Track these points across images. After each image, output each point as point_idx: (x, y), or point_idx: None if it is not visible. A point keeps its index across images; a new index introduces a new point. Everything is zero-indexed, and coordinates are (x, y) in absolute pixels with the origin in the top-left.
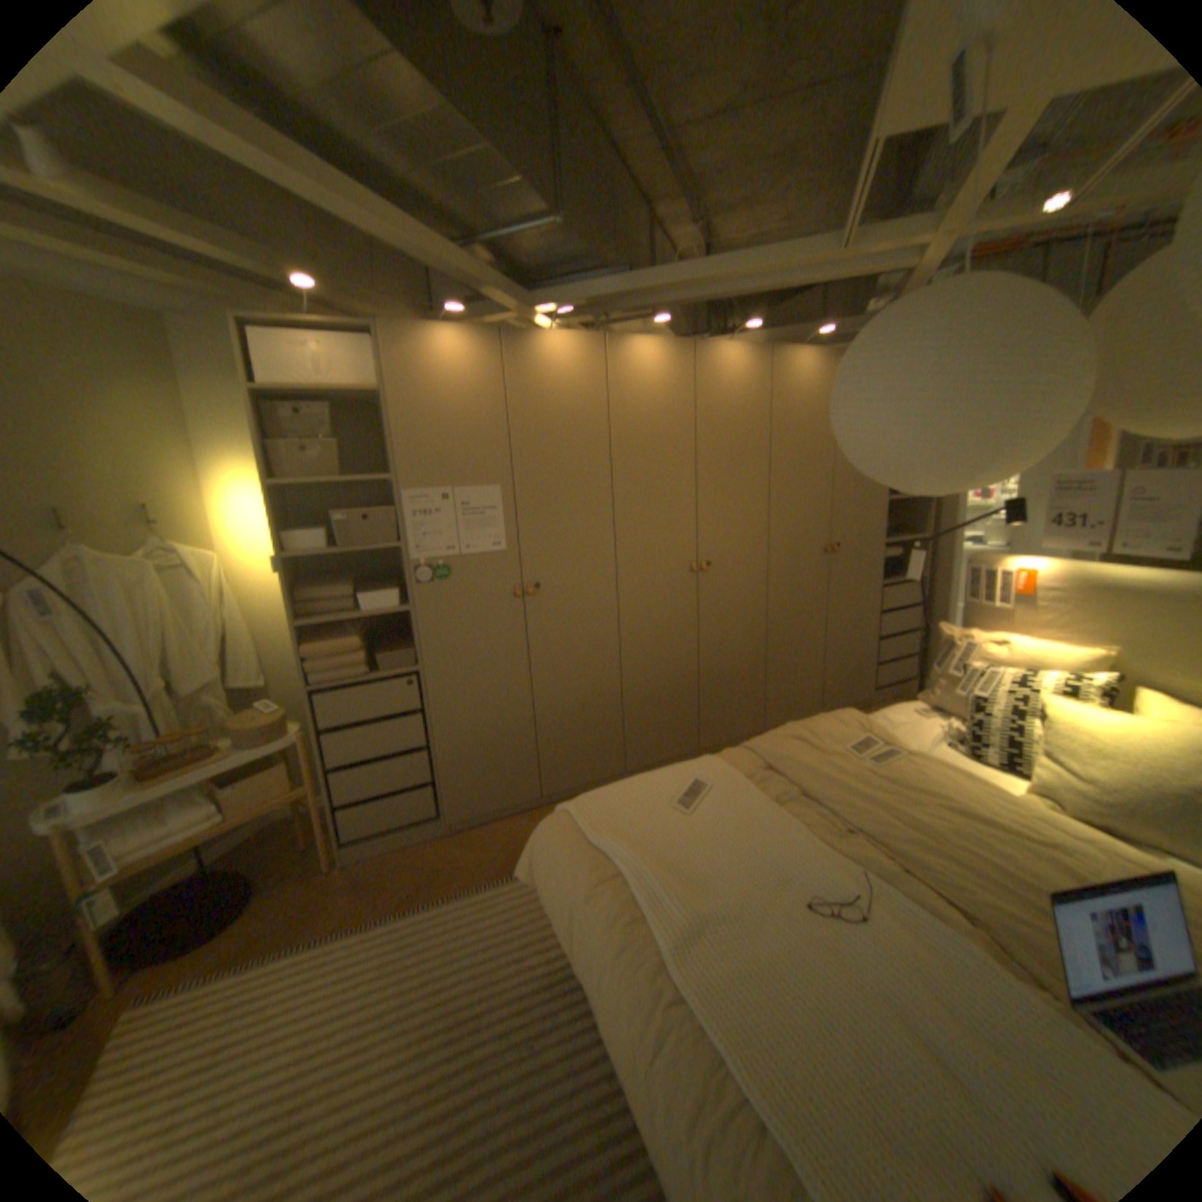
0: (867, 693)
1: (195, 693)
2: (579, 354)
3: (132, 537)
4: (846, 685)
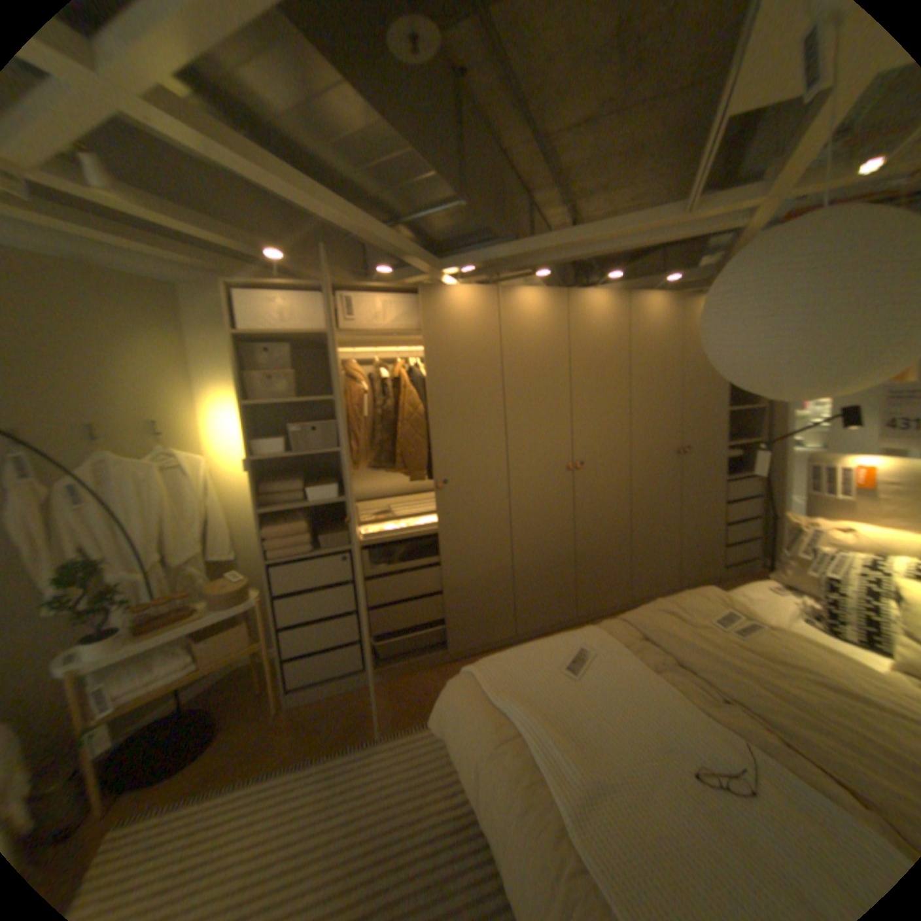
0: (718, 570)
1: (180, 565)
2: (477, 301)
3: (141, 445)
4: (700, 564)
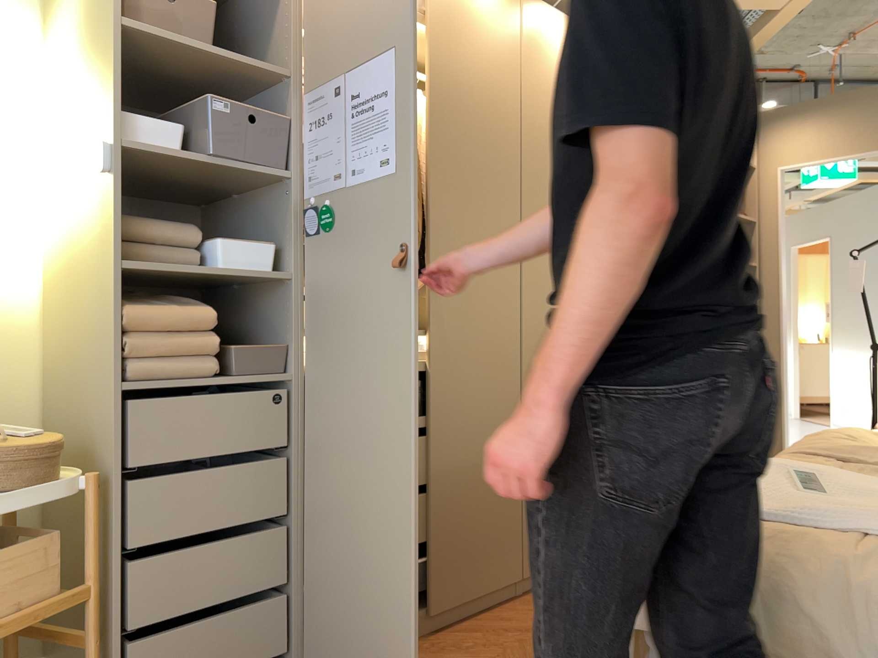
0: None
1: None
2: (492, 1)
3: None
4: None
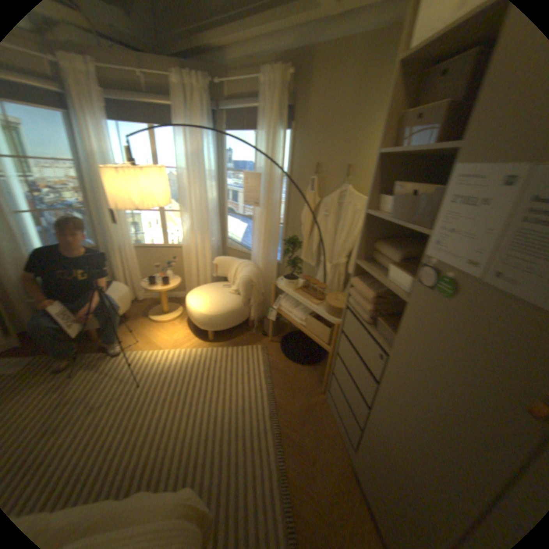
0: None
1: None
2: None
3: None
4: None
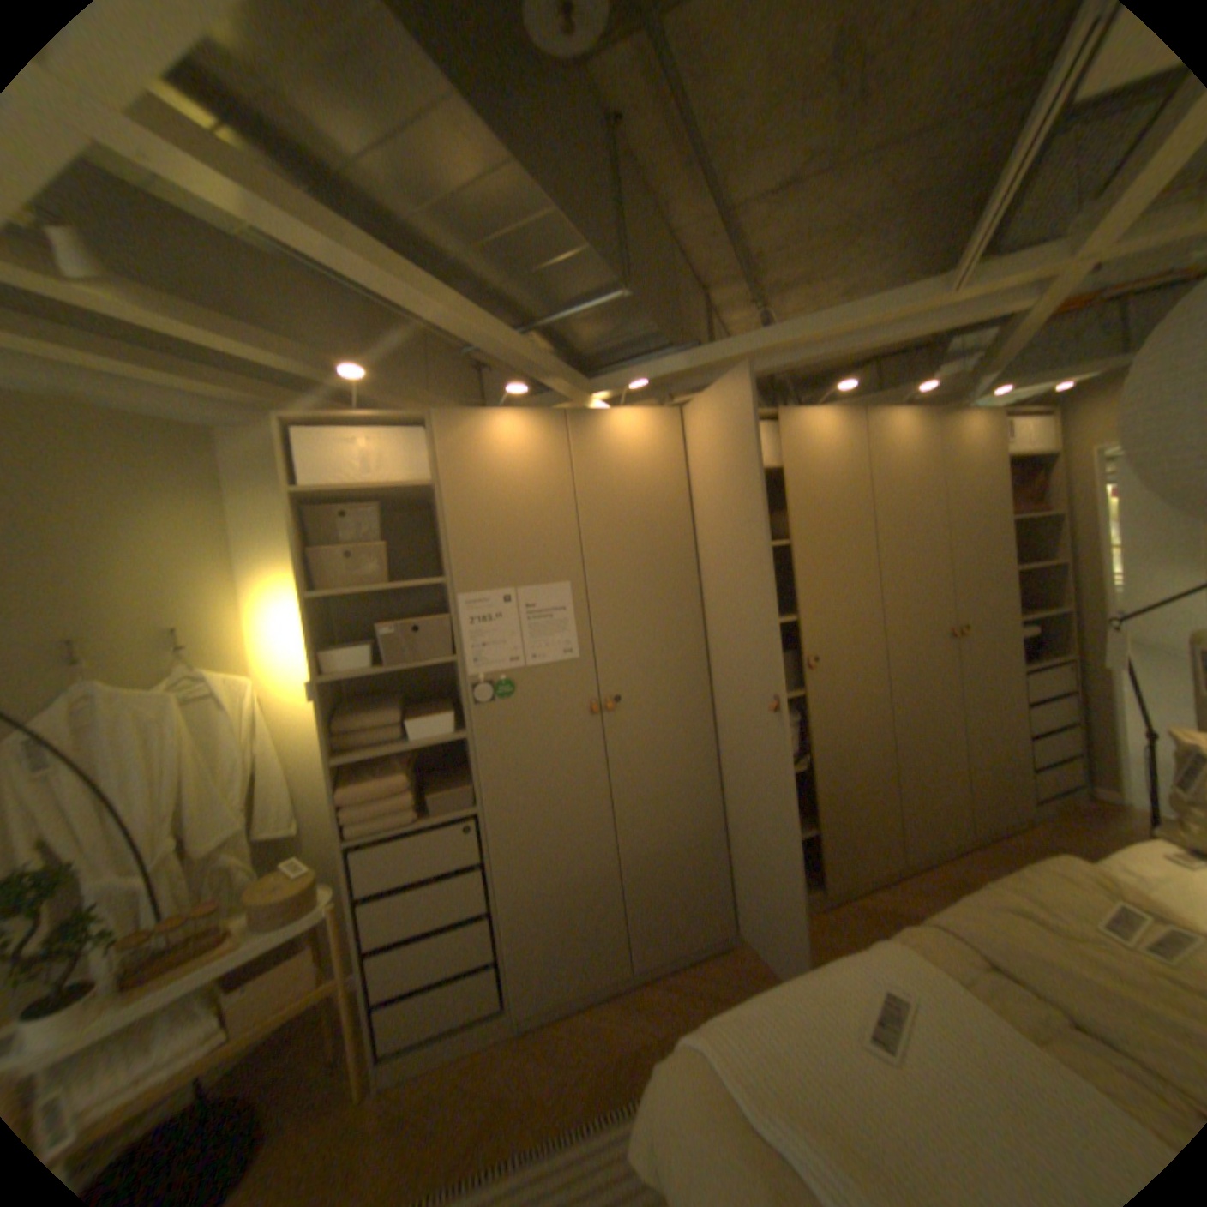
0: (1028, 810)
1: (215, 849)
2: (654, 430)
3: (160, 665)
4: (1002, 801)
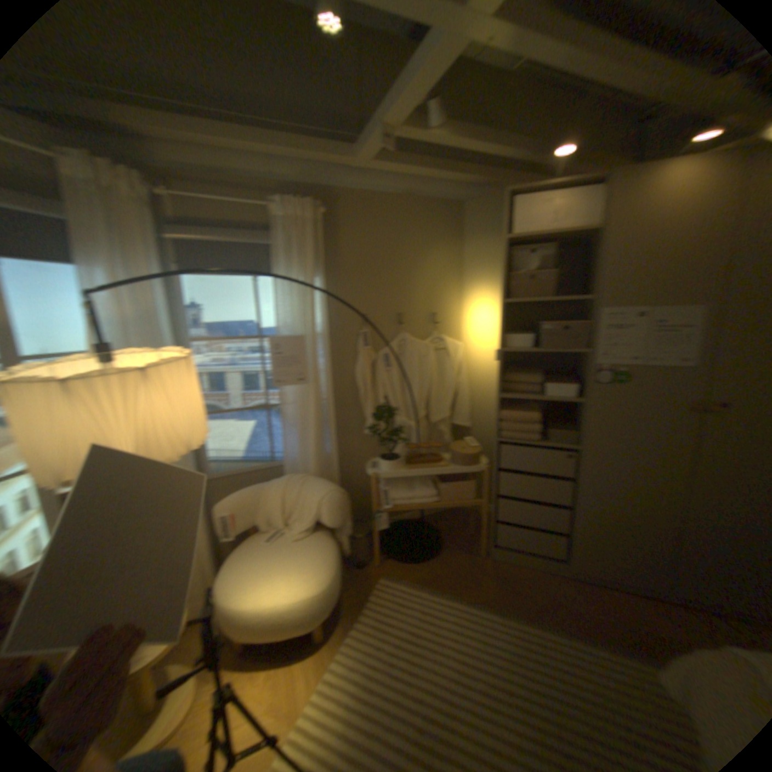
0: None
1: (438, 421)
2: None
3: (428, 330)
4: None
